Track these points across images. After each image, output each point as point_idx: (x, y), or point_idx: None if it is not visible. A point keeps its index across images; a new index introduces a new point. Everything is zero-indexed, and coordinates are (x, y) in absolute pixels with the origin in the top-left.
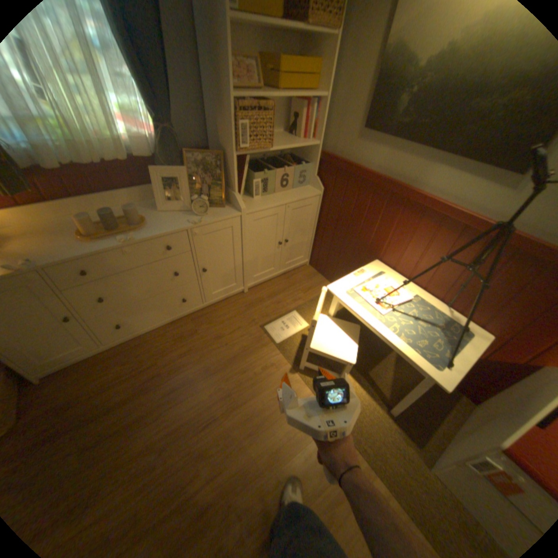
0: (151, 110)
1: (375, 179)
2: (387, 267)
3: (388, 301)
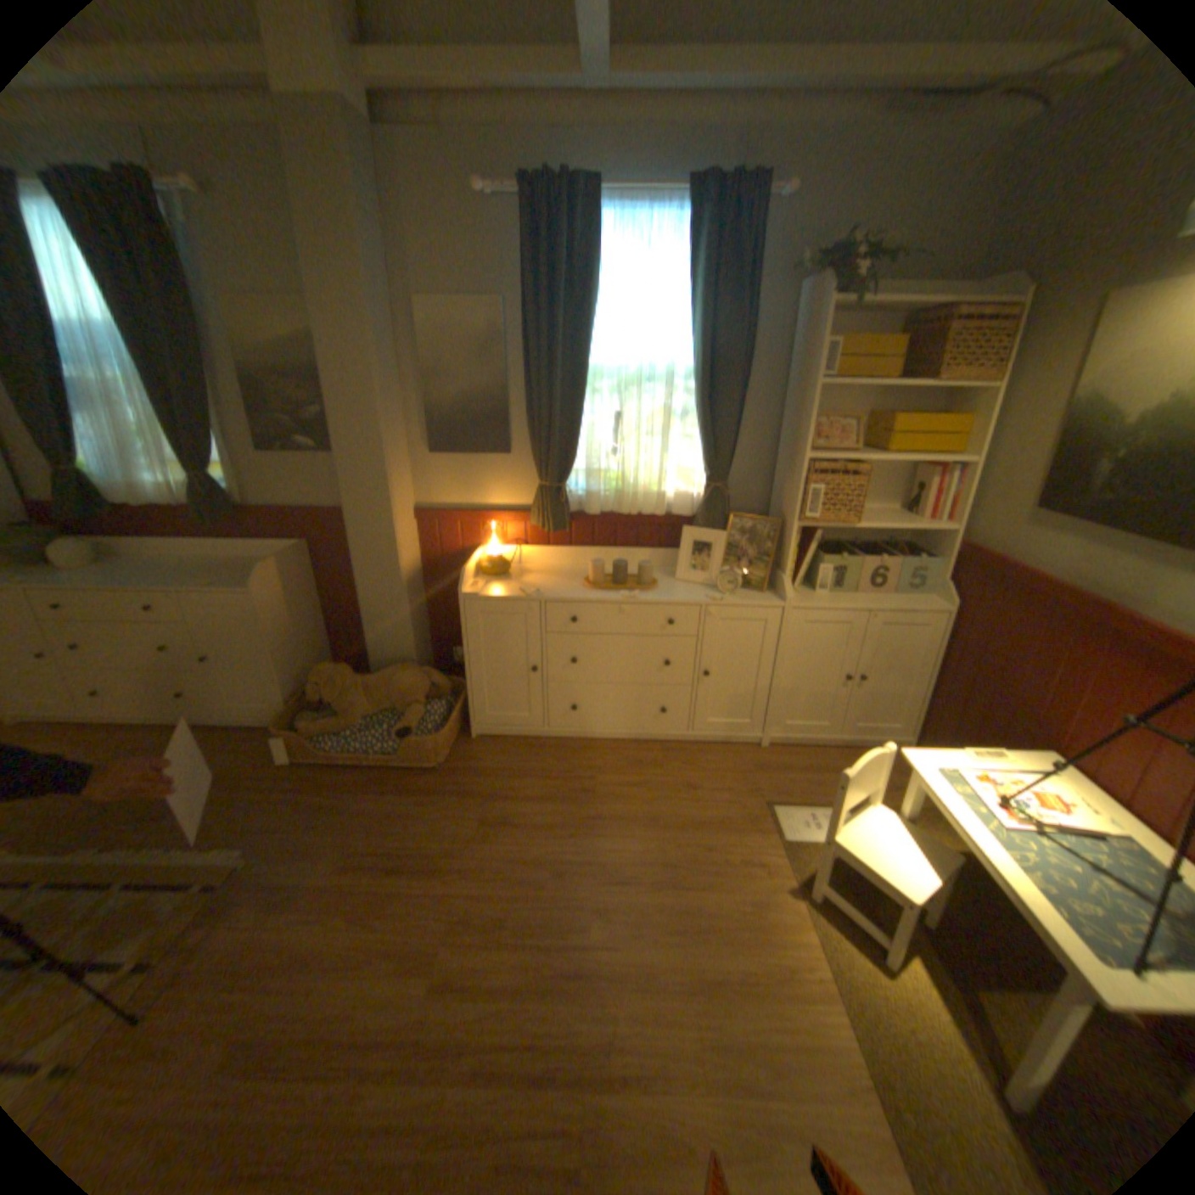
0: (709, 470)
1: (1052, 590)
2: (1077, 772)
3: (1032, 814)
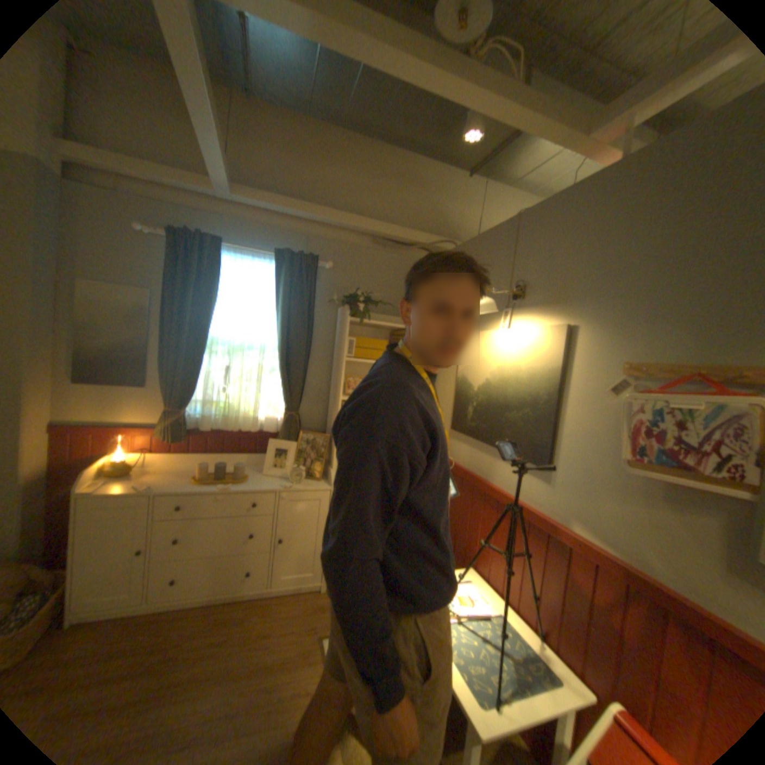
0: (289, 404)
1: (460, 473)
2: (481, 579)
3: (455, 611)
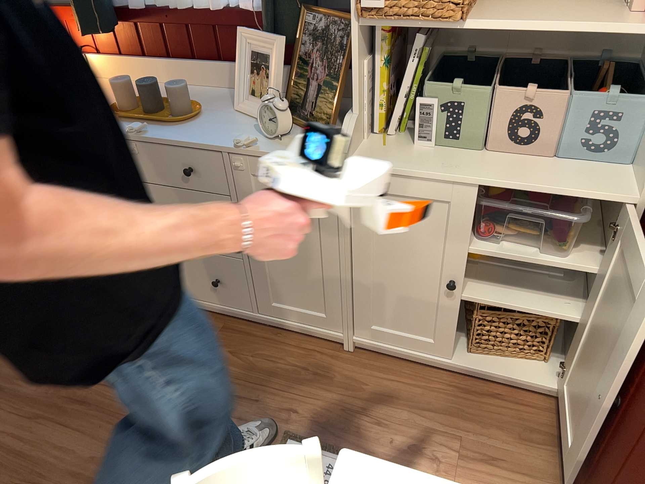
0: None
1: None
2: None
3: None
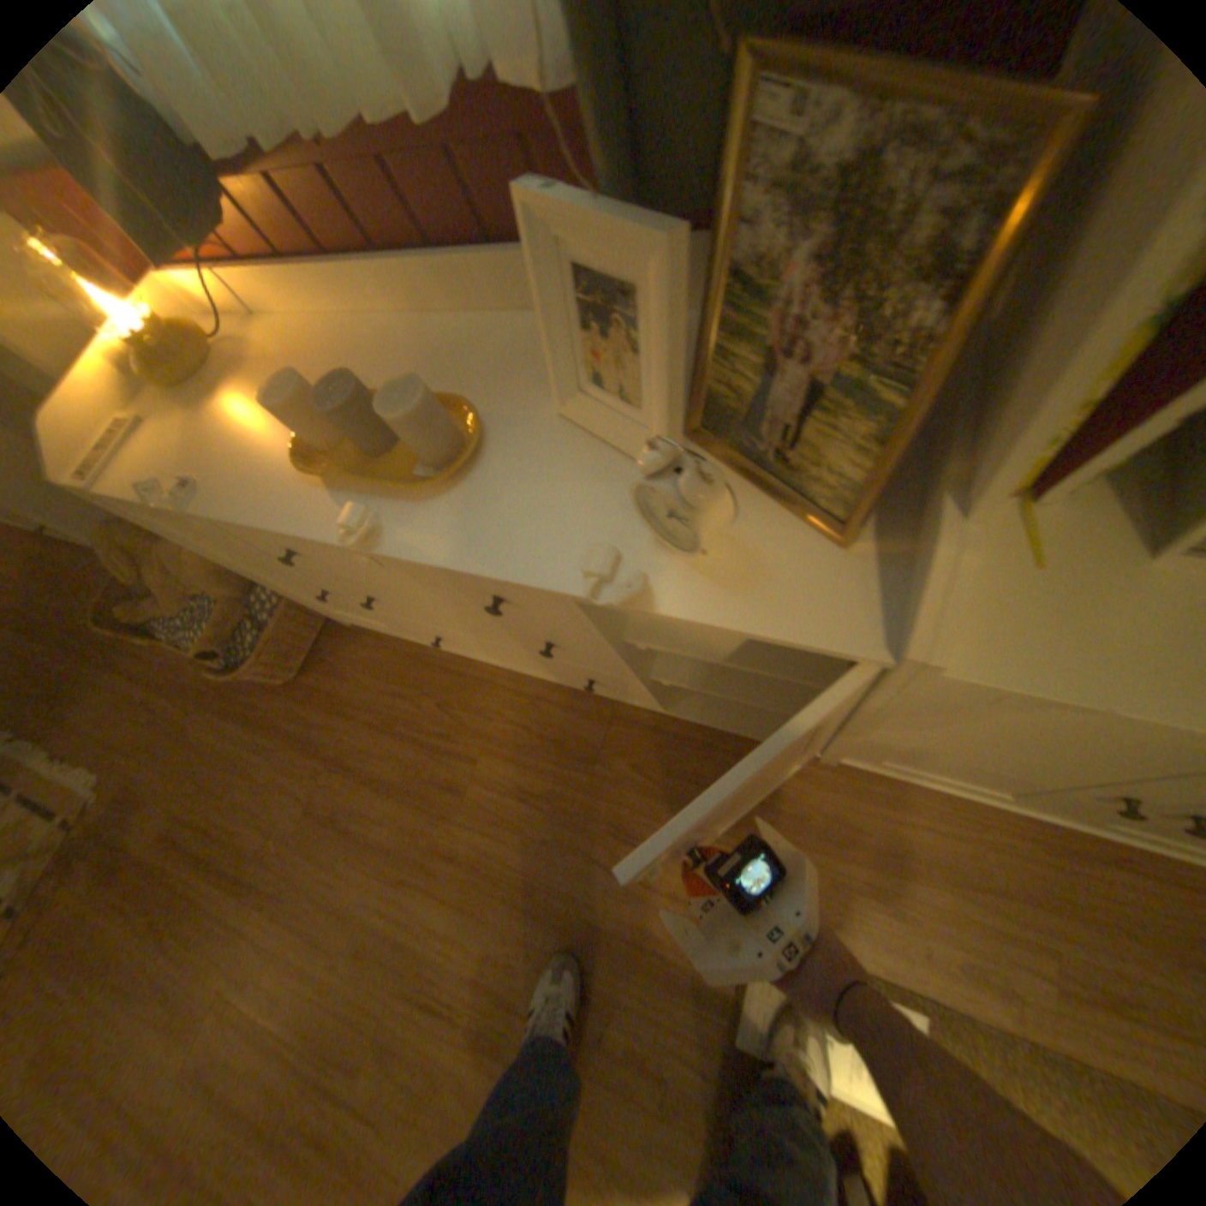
0: None
1: None
2: None
3: None
